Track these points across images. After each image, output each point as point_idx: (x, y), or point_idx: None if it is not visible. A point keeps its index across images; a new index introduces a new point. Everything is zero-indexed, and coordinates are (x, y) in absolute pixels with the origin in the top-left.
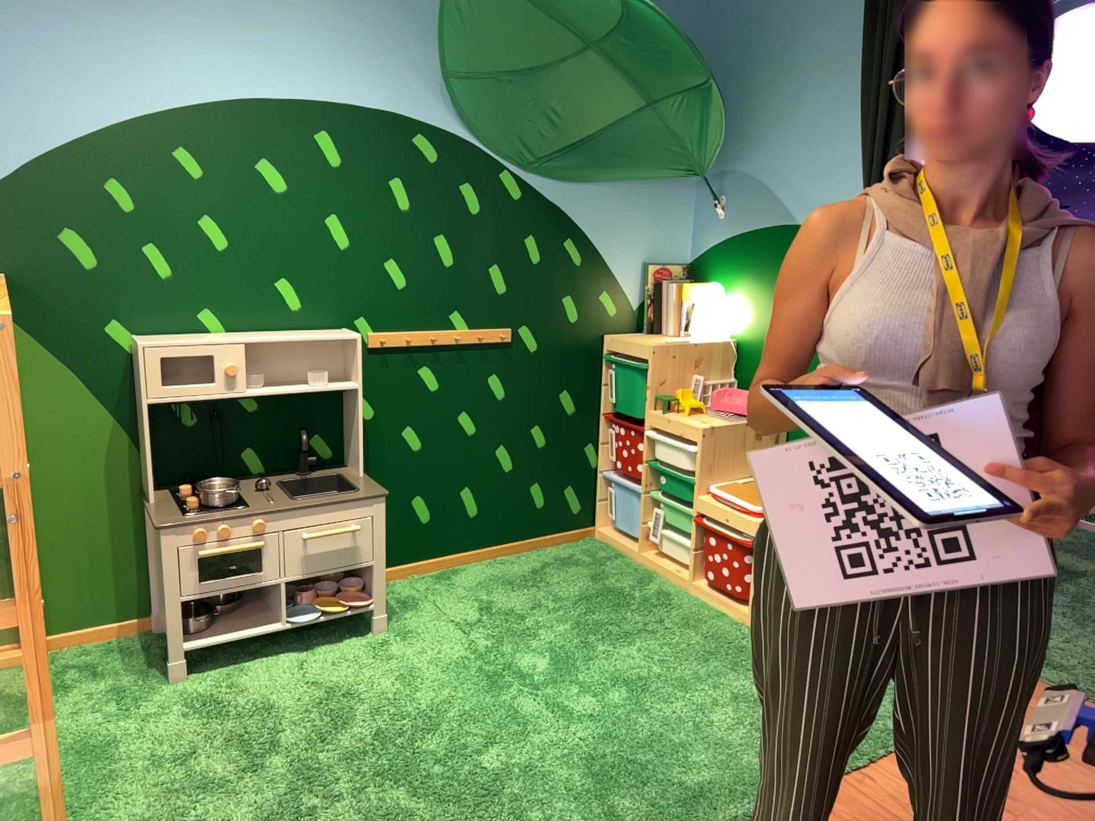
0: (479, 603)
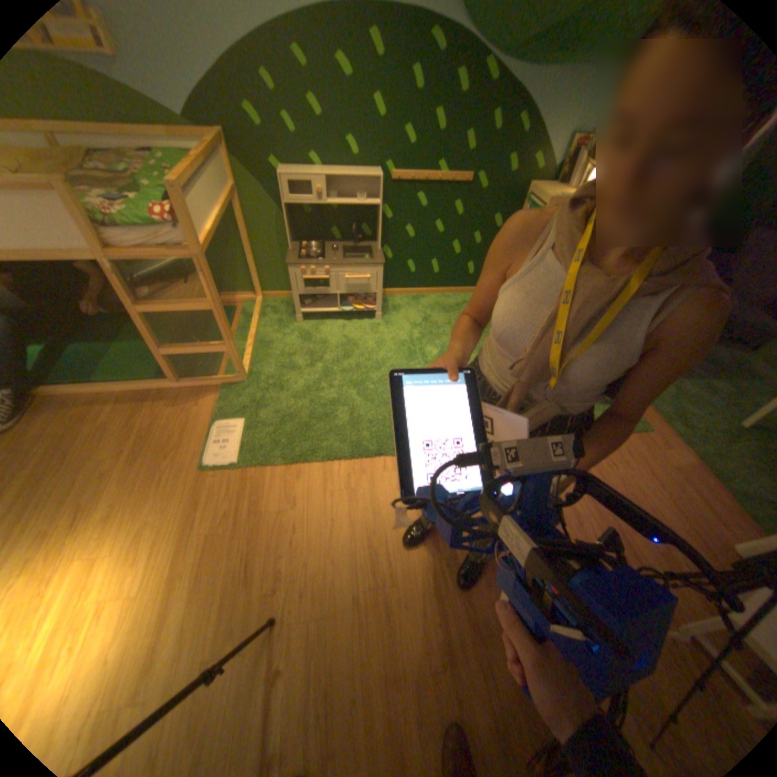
0: (422, 318)
